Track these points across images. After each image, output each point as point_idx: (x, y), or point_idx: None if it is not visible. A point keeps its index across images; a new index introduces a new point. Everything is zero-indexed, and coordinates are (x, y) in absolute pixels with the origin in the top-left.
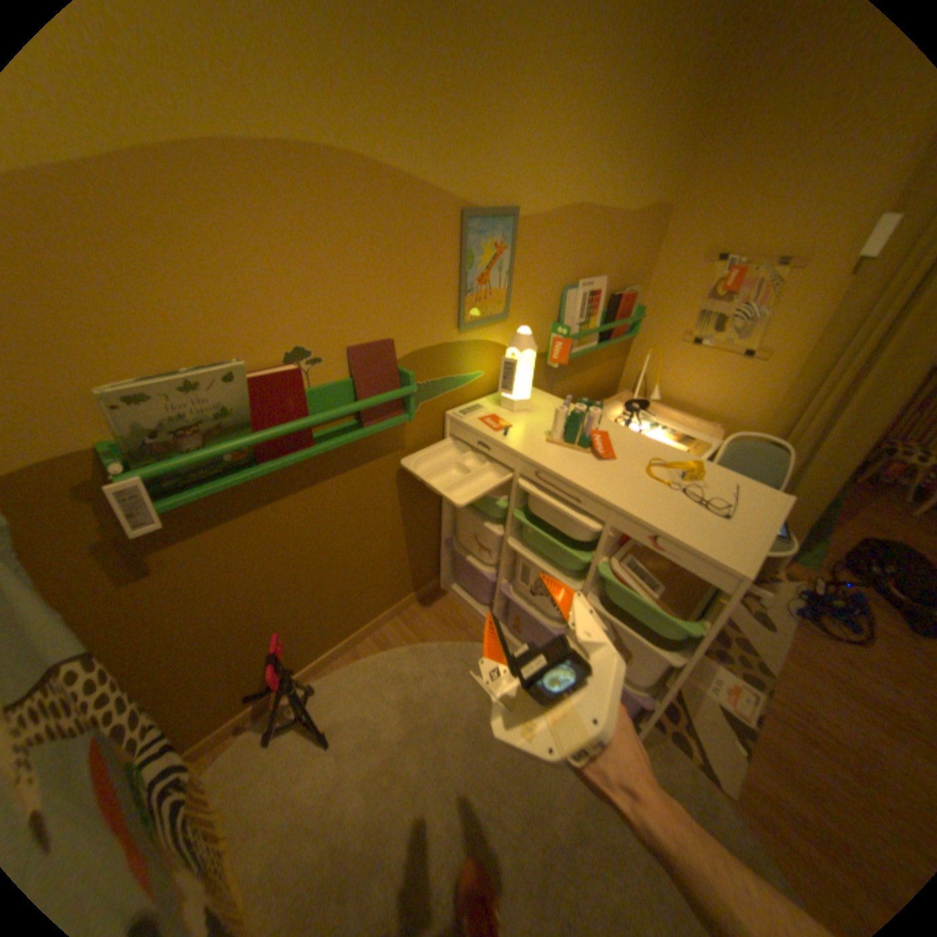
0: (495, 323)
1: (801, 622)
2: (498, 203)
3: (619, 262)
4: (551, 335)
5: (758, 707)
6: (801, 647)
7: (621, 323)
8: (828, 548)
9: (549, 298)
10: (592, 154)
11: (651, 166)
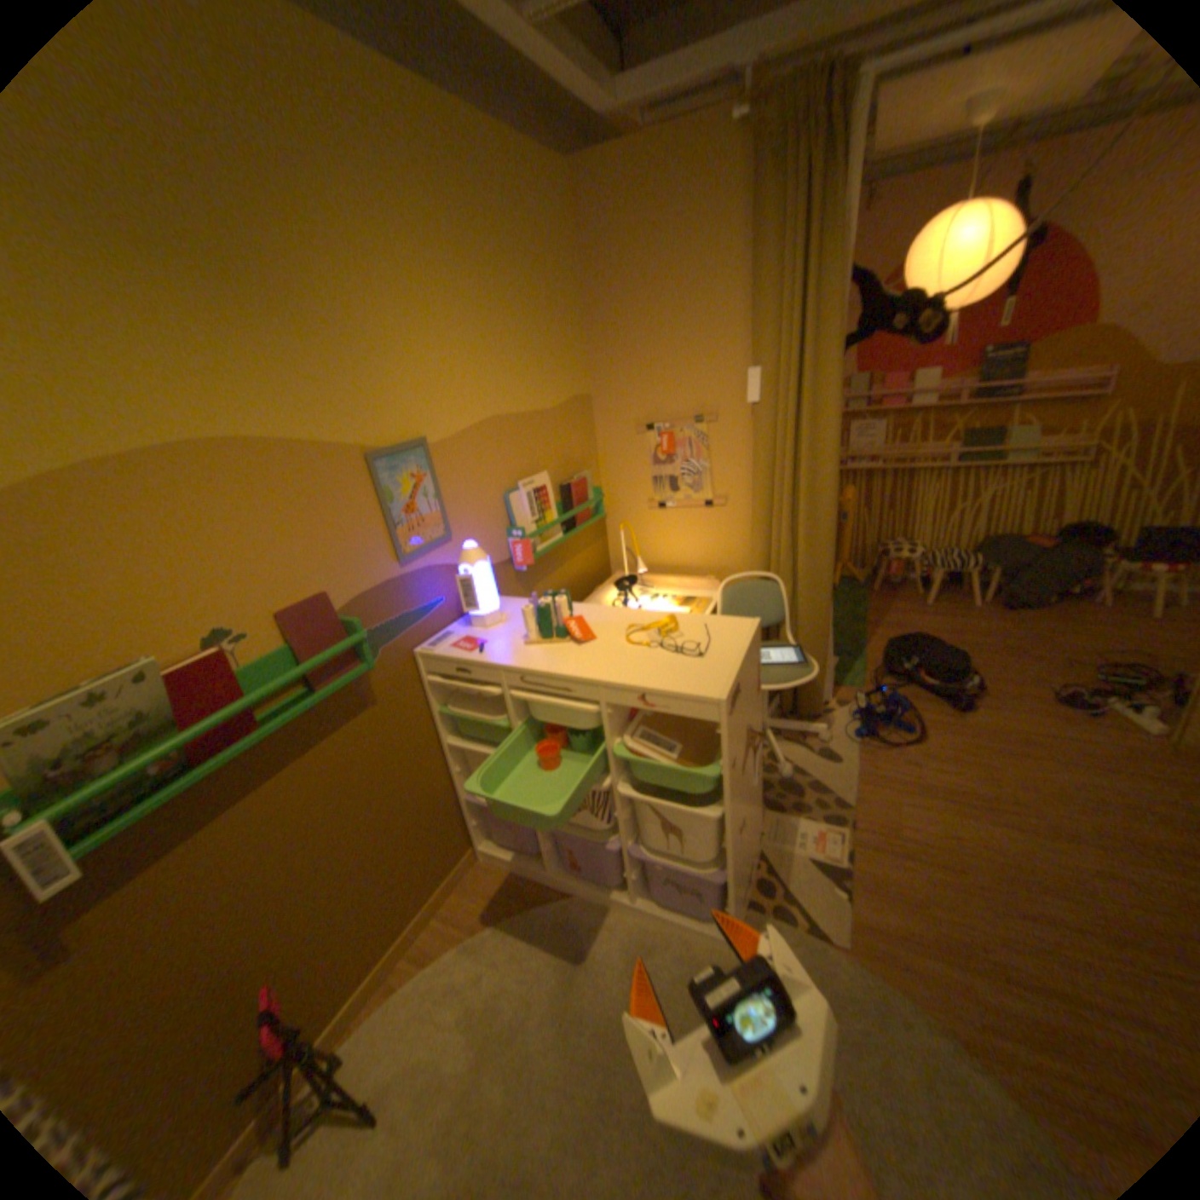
0: (440, 546)
1: (861, 742)
2: (402, 439)
3: (556, 455)
4: (509, 541)
5: (845, 844)
6: (867, 767)
7: (580, 509)
8: (865, 661)
9: (492, 507)
10: (485, 376)
11: (550, 369)
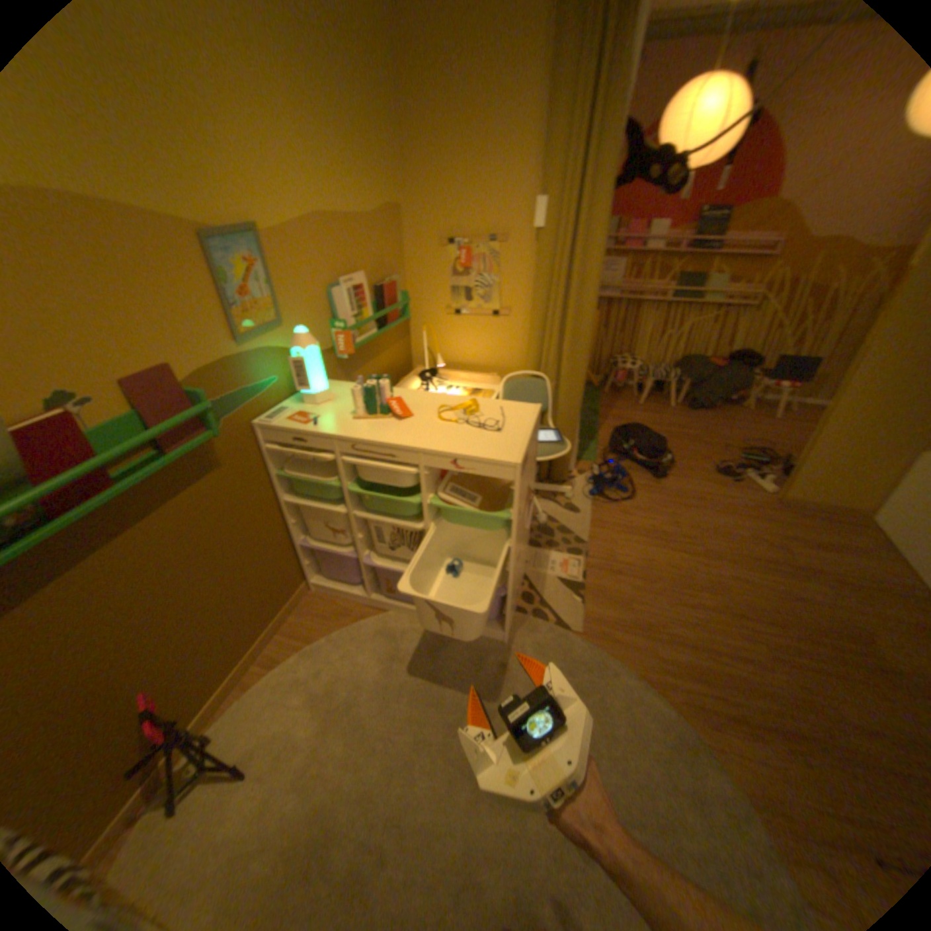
0: (273, 330)
1: (593, 499)
2: (234, 221)
3: (372, 258)
4: (333, 331)
5: (580, 567)
6: (596, 516)
7: (392, 310)
8: (597, 443)
9: (318, 299)
10: (310, 170)
11: (368, 174)
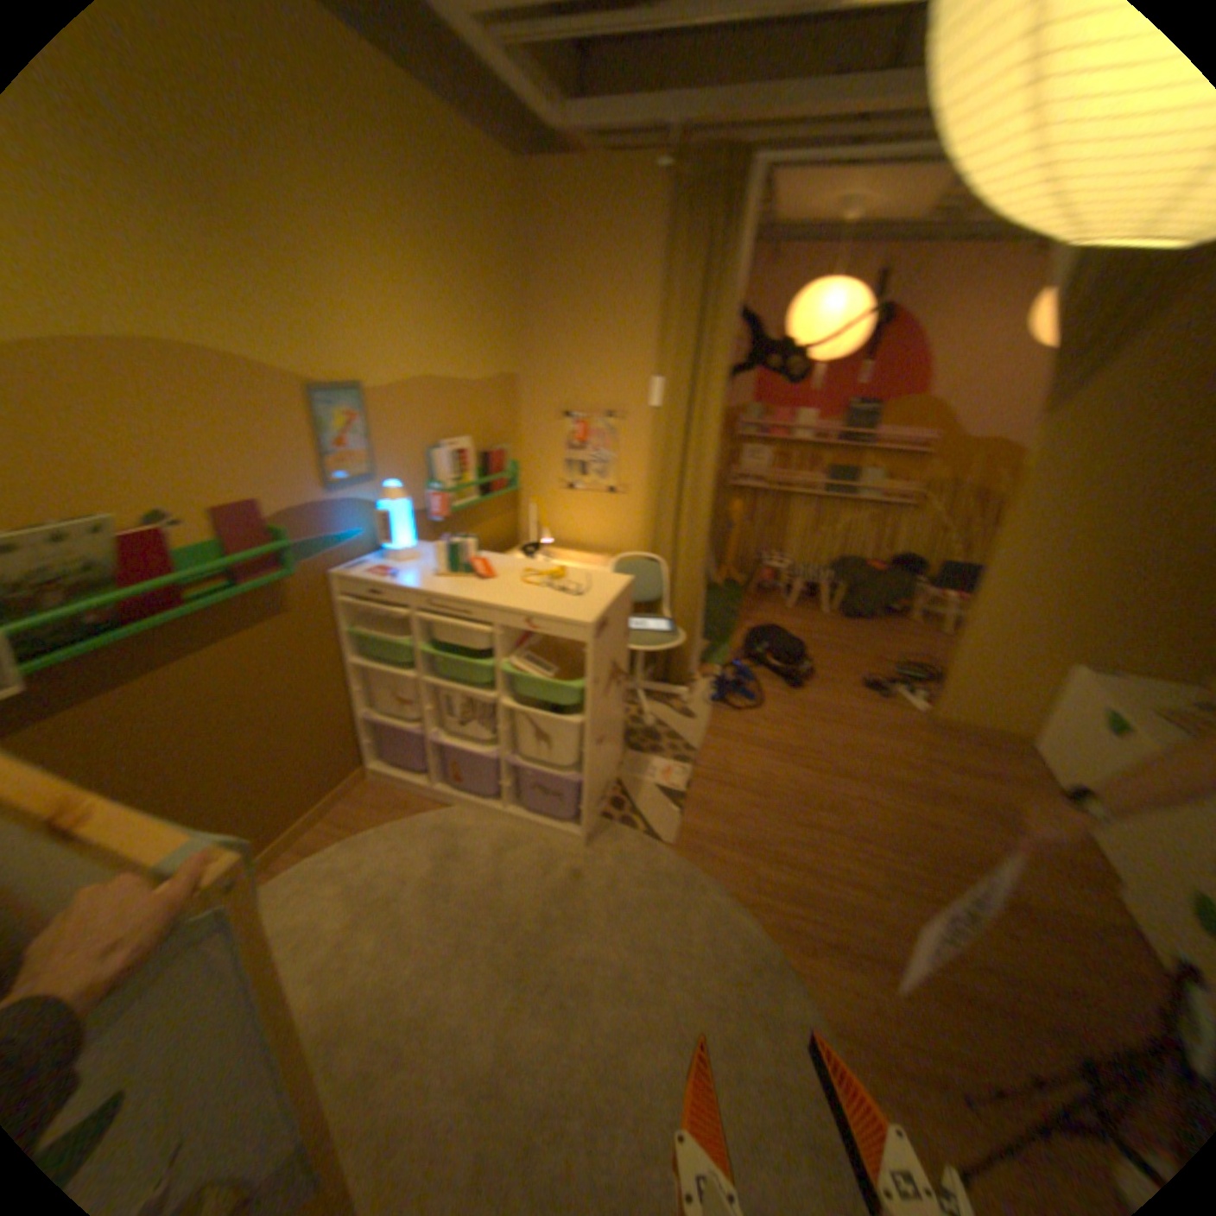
0: (360, 484)
1: (711, 705)
2: (336, 380)
3: (476, 425)
4: (424, 493)
5: (683, 775)
6: (712, 722)
7: (493, 478)
8: (727, 646)
9: (412, 459)
10: (418, 339)
11: (479, 346)
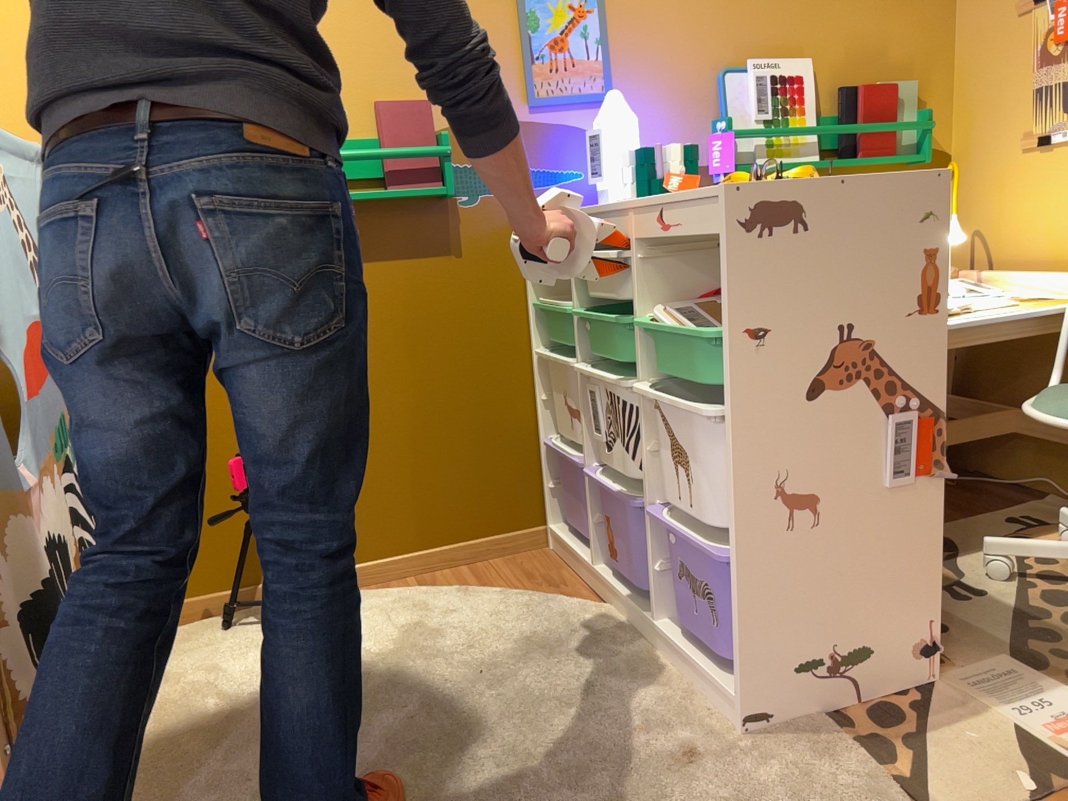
0: (592, 106)
1: None
2: None
3: (844, 45)
4: (711, 138)
5: None
6: None
7: (861, 127)
8: None
9: (693, 84)
10: None
11: None
